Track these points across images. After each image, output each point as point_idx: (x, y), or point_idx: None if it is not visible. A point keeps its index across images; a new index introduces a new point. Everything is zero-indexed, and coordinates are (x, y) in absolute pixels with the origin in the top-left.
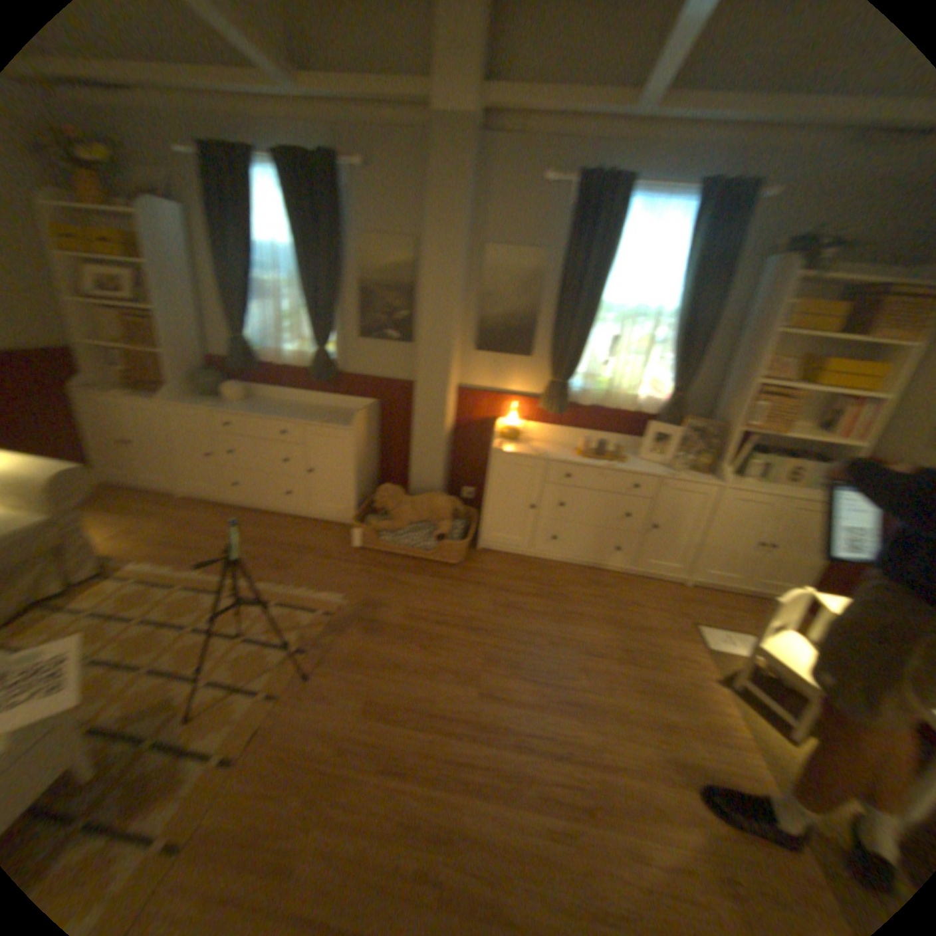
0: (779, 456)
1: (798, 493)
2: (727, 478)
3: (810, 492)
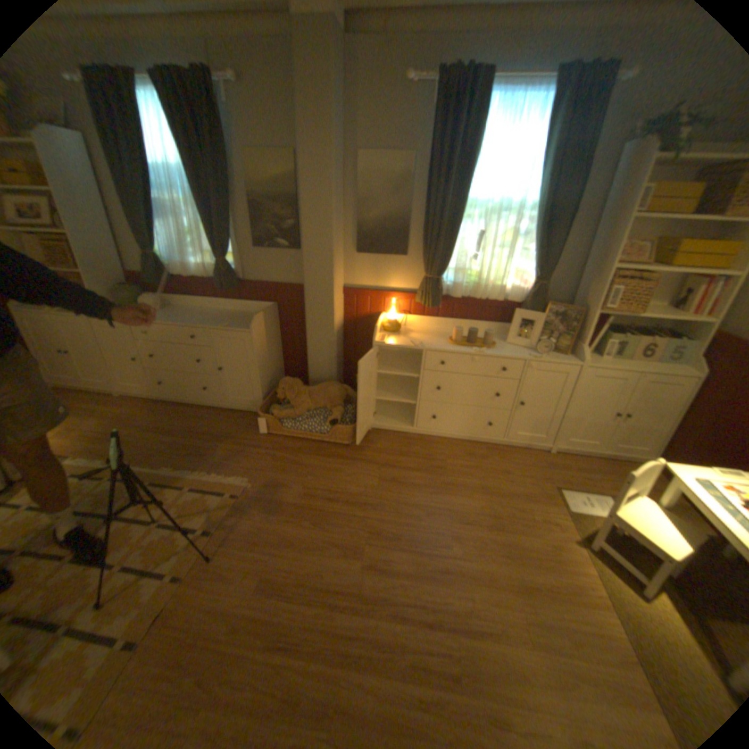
0: (633, 335)
1: (651, 368)
2: (585, 358)
3: (662, 366)
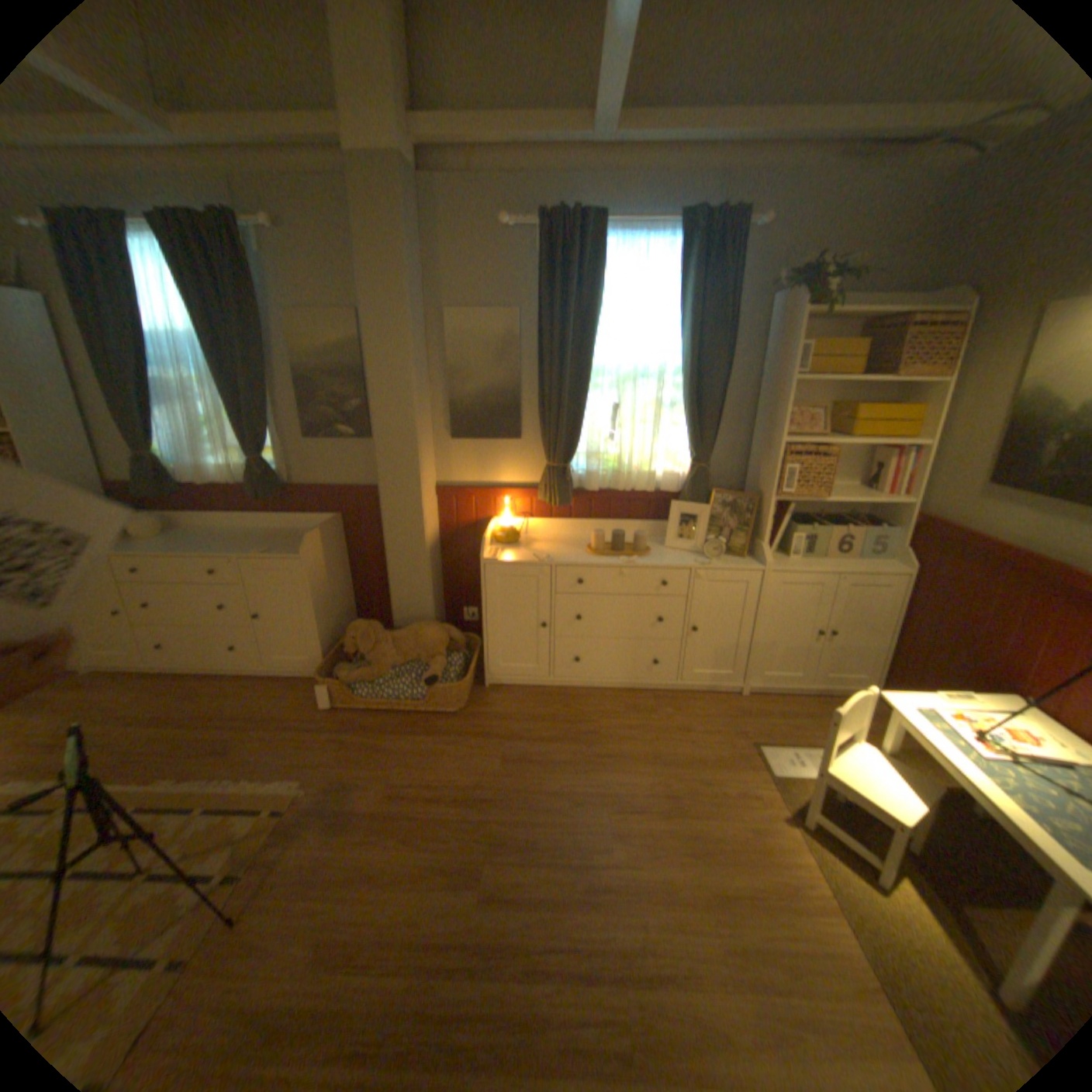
0: (822, 525)
1: (849, 567)
2: (766, 559)
3: (863, 563)
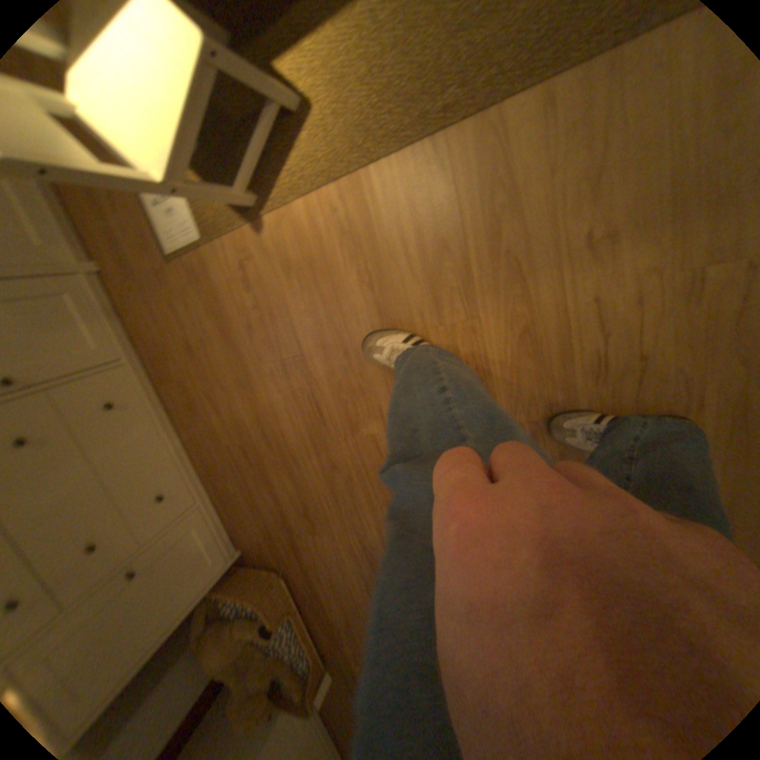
0: None
1: None
2: None
3: None
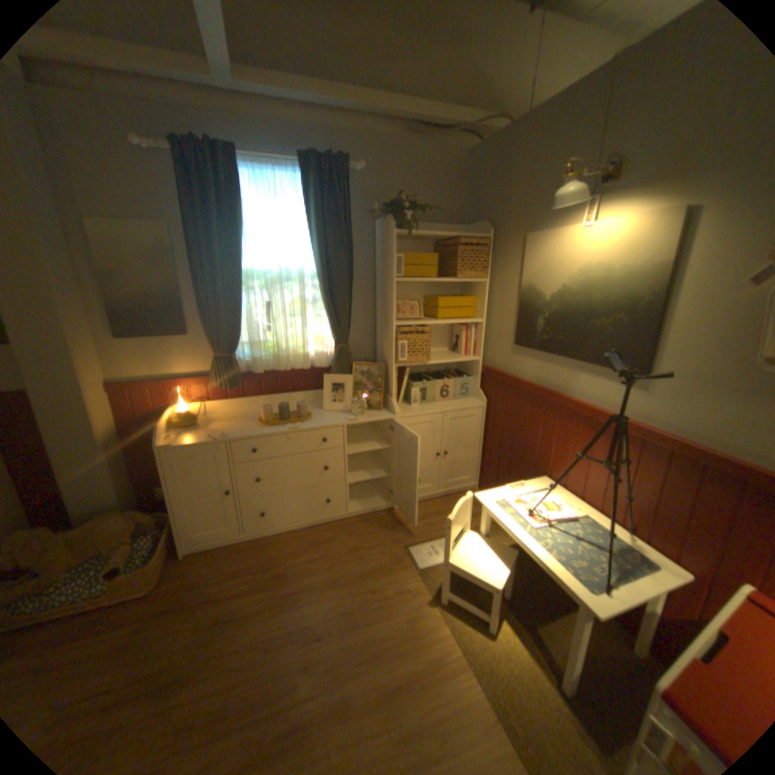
0: (428, 381)
1: (448, 407)
2: (395, 410)
3: (456, 403)
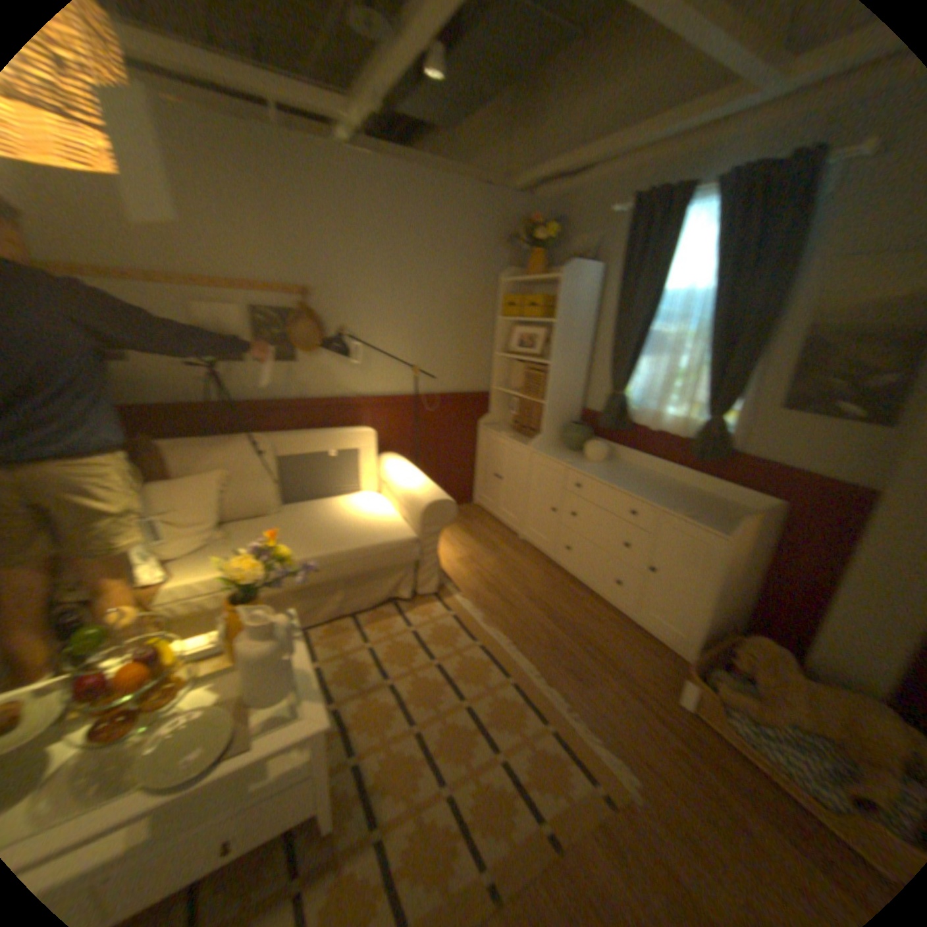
0: None
1: None
2: None
3: None
